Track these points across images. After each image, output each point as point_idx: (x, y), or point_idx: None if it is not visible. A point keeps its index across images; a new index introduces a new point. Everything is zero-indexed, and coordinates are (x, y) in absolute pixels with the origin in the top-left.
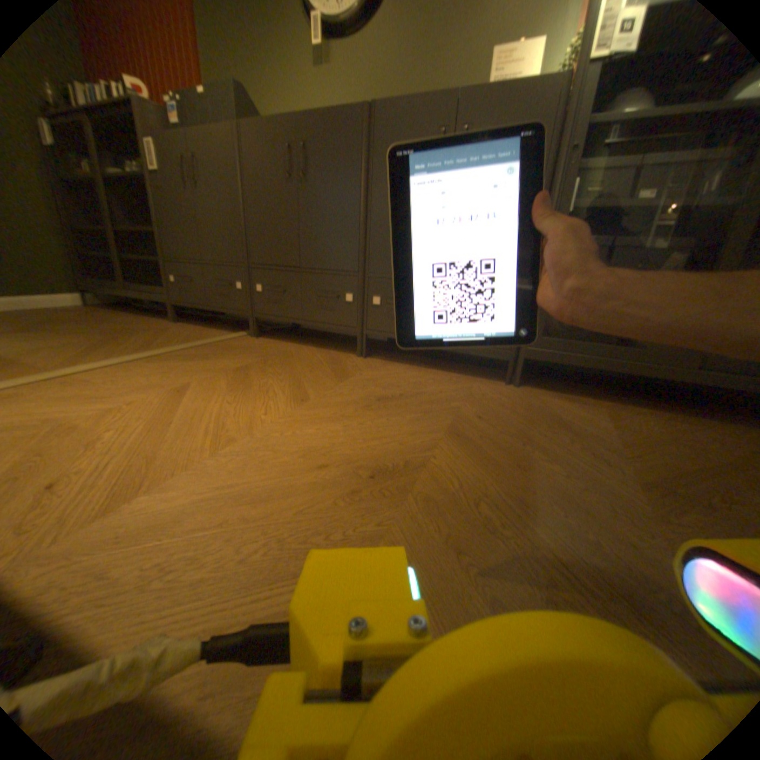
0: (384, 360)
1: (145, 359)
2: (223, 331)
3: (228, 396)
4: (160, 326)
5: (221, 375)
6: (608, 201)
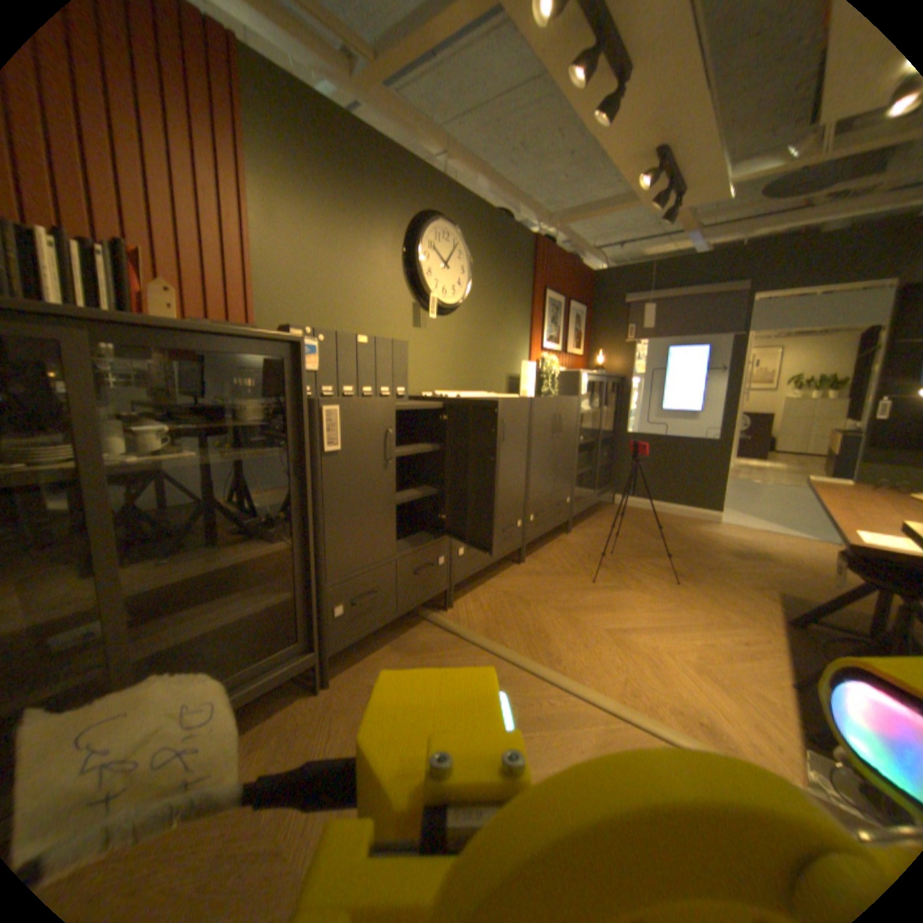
0: (526, 556)
1: (552, 666)
2: (407, 633)
3: (625, 611)
4: (352, 699)
5: (583, 618)
6: (579, 442)
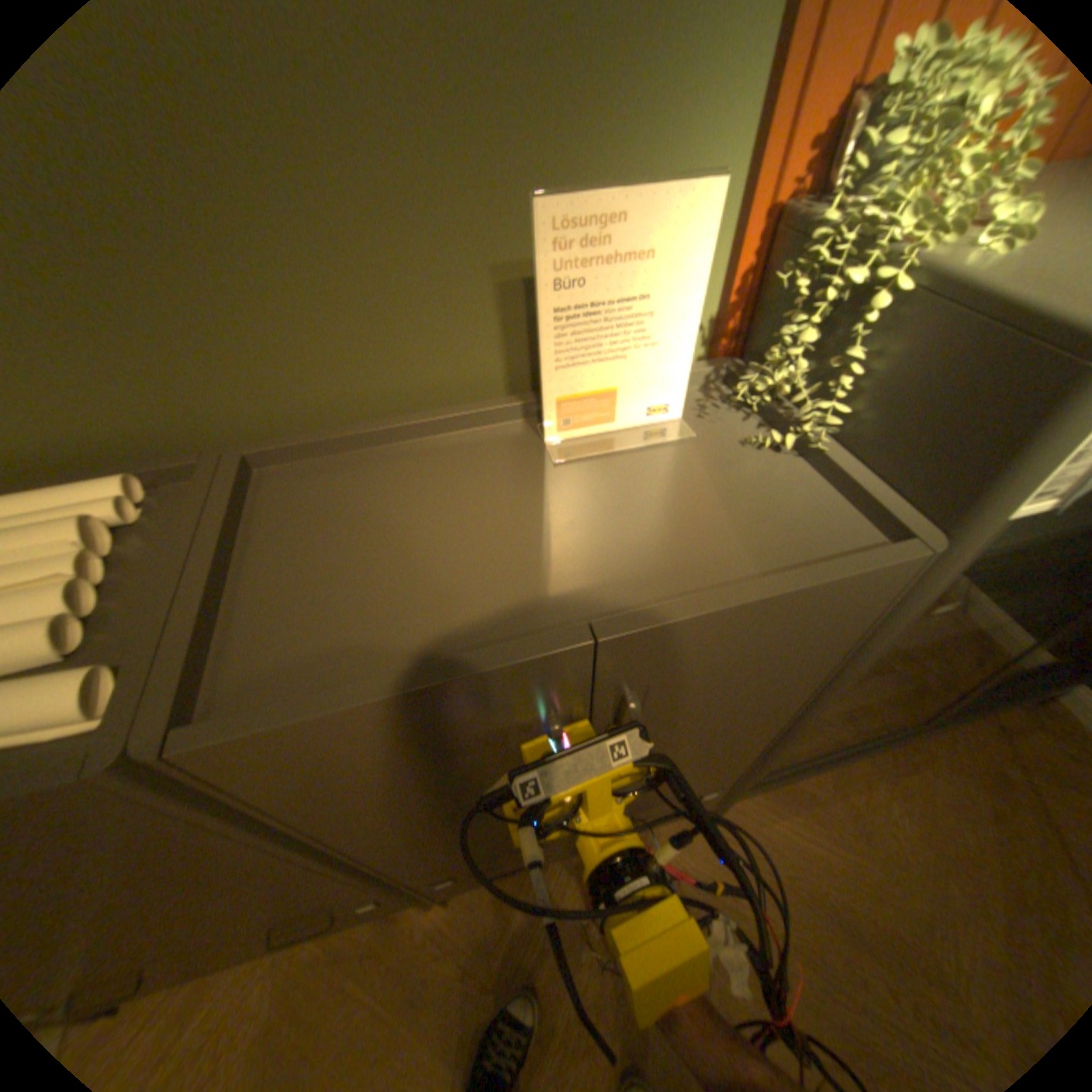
0: None
1: None
2: None
3: None
4: None
5: None
6: (889, 654)
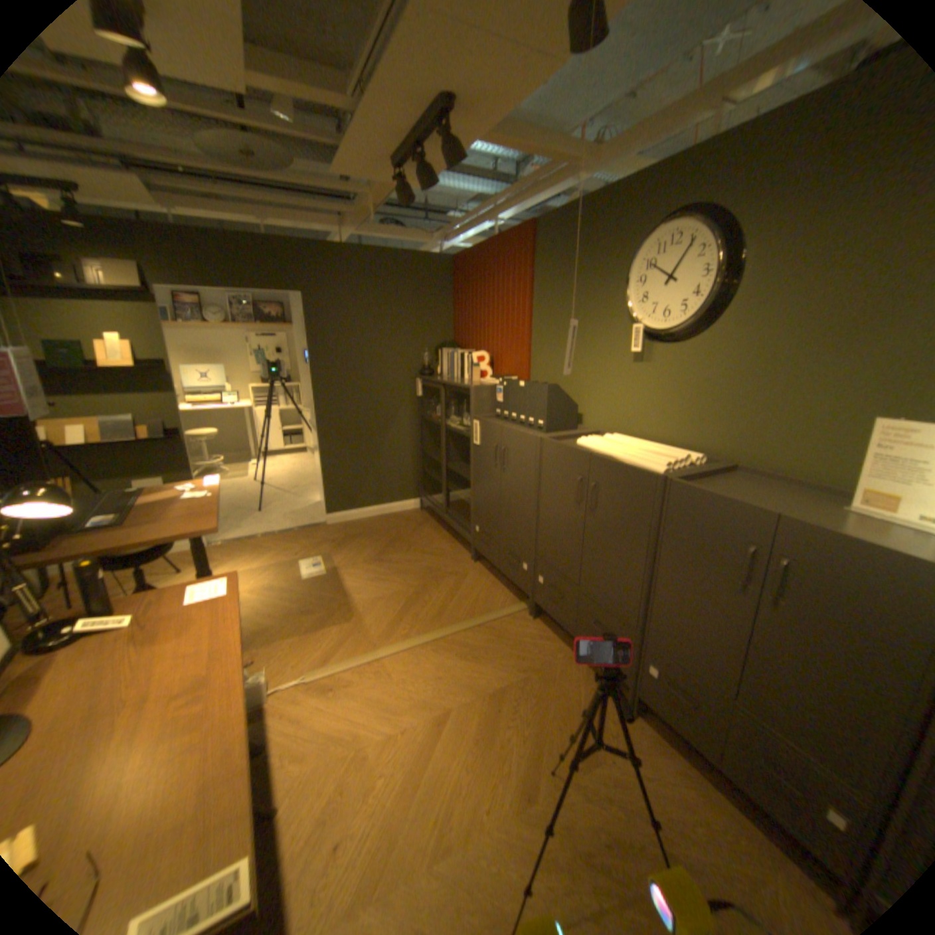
0: (658, 736)
1: (432, 645)
2: (508, 593)
3: (469, 757)
4: (461, 568)
5: (476, 704)
6: None
